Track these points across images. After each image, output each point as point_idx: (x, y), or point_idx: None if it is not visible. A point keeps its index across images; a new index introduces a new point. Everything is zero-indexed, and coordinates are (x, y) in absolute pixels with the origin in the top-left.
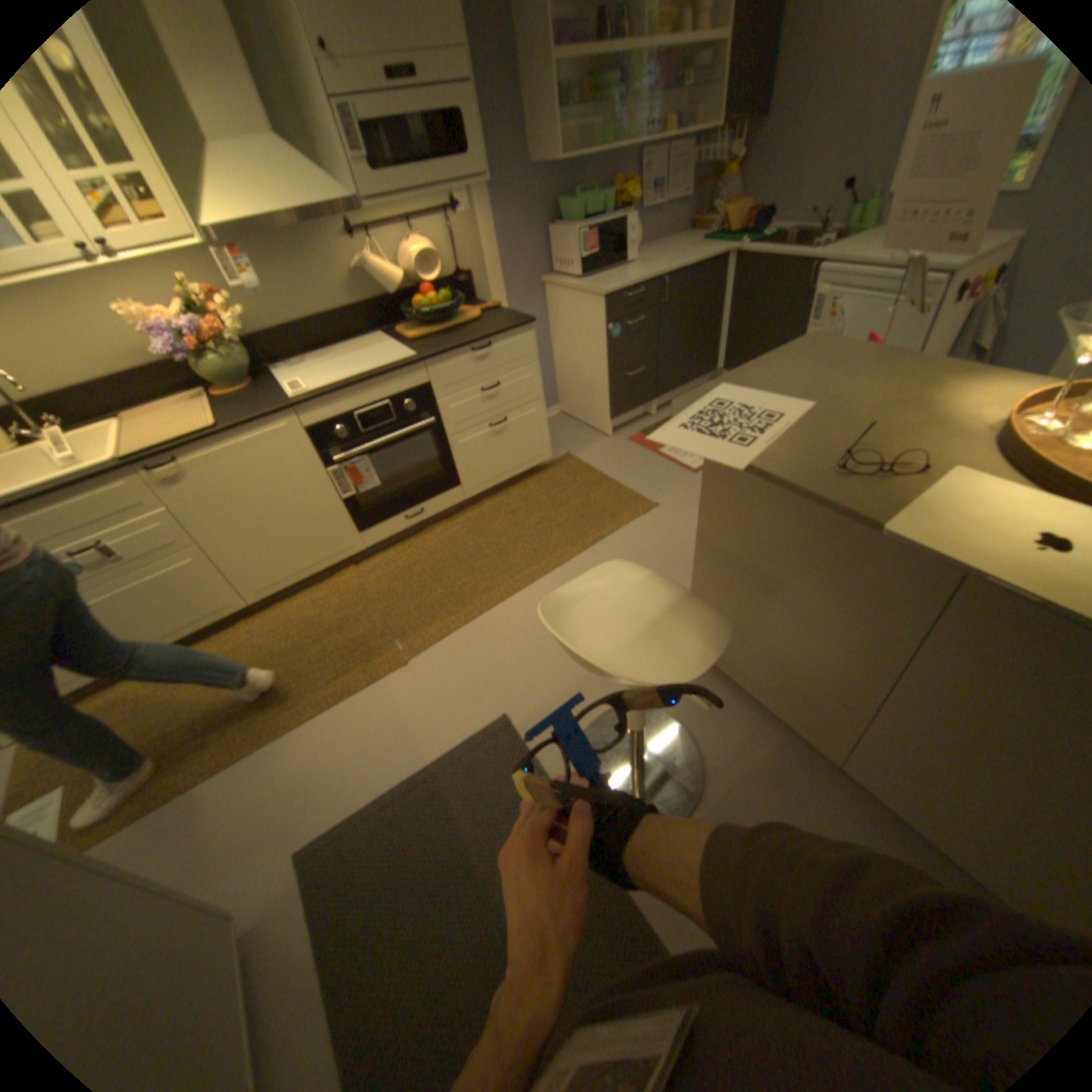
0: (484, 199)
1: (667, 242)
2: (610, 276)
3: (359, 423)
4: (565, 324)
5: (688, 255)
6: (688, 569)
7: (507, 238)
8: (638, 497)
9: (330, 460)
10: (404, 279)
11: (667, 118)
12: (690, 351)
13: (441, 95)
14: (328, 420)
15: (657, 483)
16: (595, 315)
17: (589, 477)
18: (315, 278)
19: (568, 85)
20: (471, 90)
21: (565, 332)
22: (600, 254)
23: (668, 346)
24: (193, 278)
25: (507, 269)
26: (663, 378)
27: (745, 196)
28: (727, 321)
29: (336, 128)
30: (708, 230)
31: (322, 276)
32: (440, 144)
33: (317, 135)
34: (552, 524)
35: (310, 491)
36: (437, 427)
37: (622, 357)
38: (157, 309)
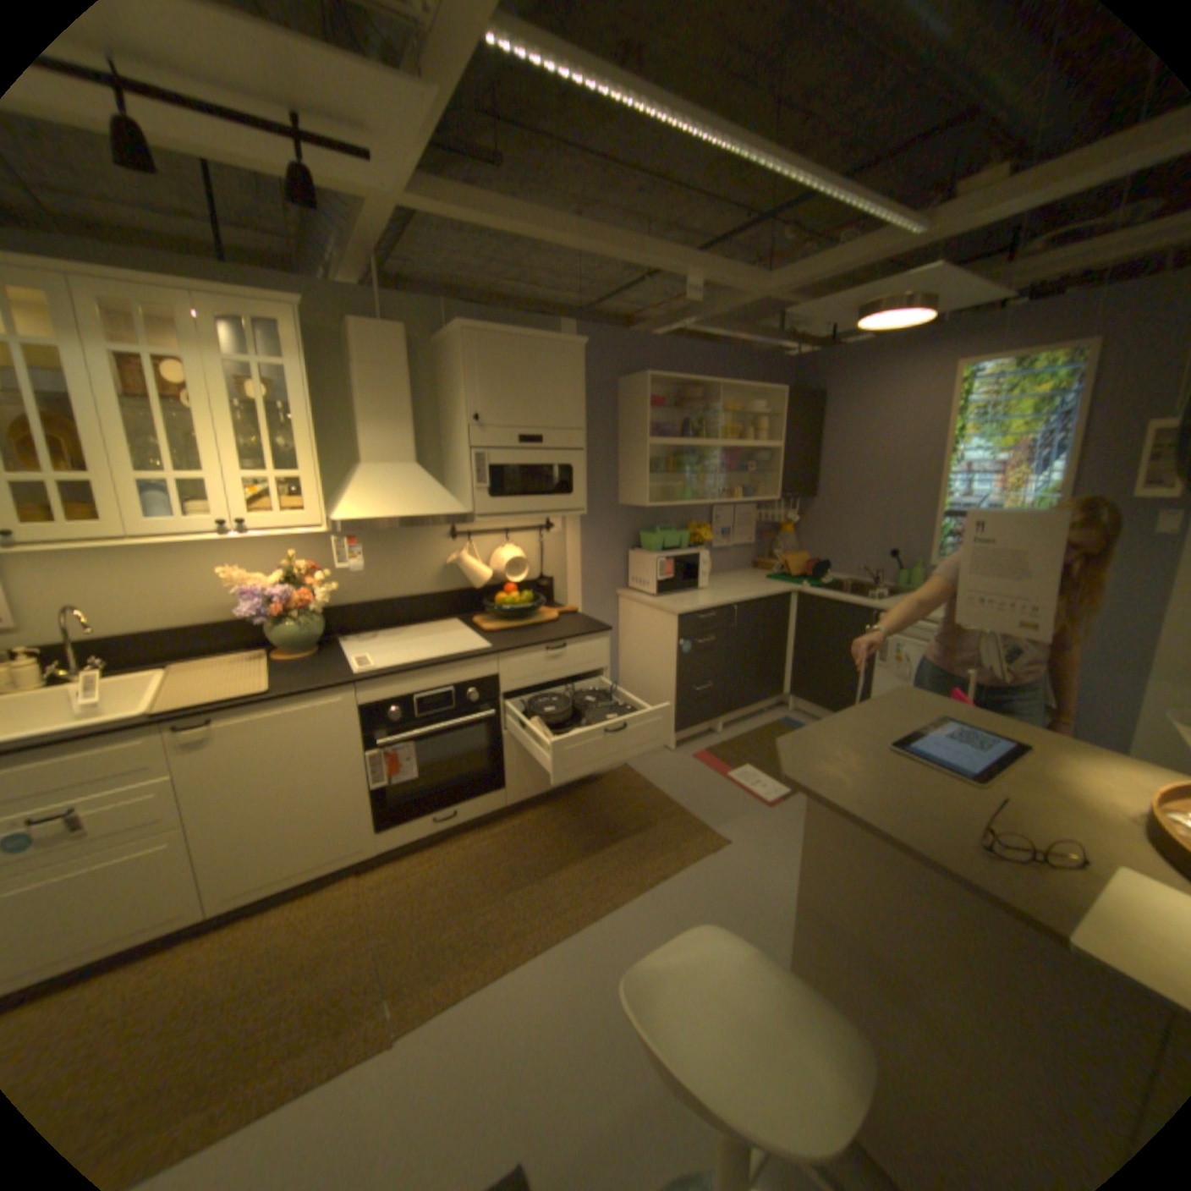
0: (575, 525)
1: (732, 575)
2: (682, 598)
3: (415, 705)
4: (634, 633)
5: (753, 590)
6: (773, 938)
7: (591, 556)
8: (706, 829)
9: (372, 742)
10: (492, 577)
11: (734, 488)
12: (757, 673)
13: (559, 455)
14: (385, 699)
15: (727, 813)
16: (667, 630)
17: (649, 796)
18: (411, 567)
19: (657, 459)
20: (583, 455)
21: (634, 640)
22: (674, 579)
23: (735, 666)
24: (301, 554)
25: (586, 580)
26: (730, 697)
27: (800, 549)
28: (792, 650)
29: (470, 466)
30: (769, 571)
31: (418, 566)
32: (549, 485)
33: (450, 467)
34: (604, 851)
35: (338, 775)
36: (495, 720)
37: (690, 671)
38: (257, 575)
